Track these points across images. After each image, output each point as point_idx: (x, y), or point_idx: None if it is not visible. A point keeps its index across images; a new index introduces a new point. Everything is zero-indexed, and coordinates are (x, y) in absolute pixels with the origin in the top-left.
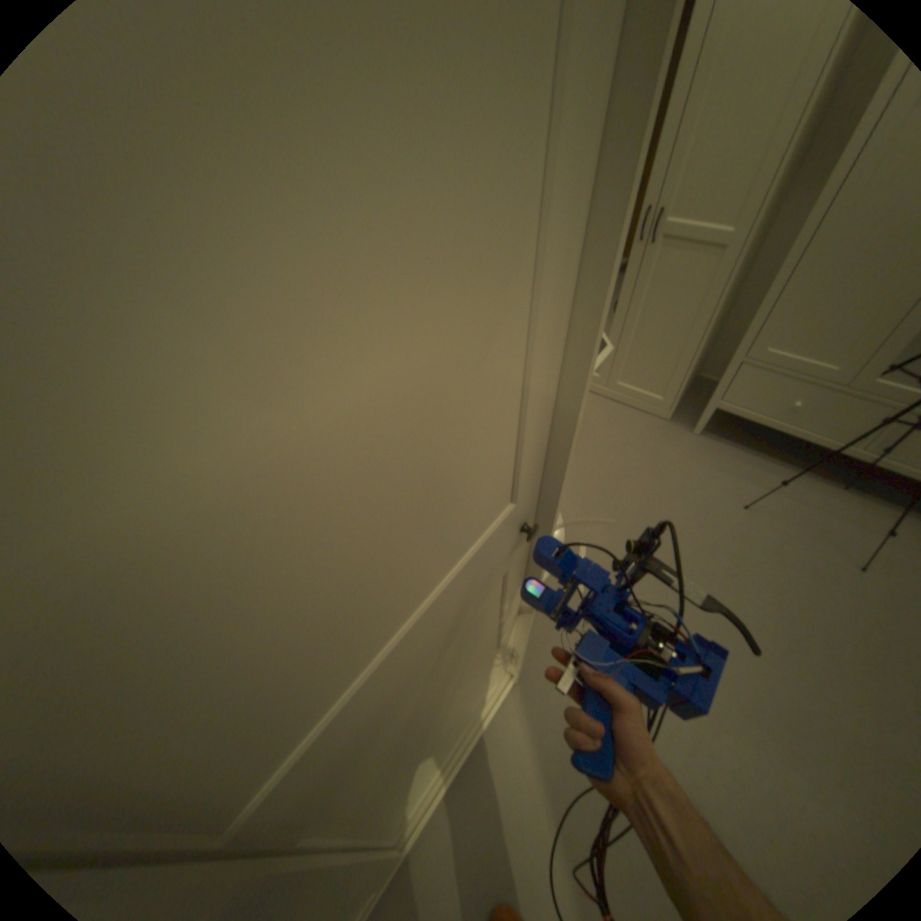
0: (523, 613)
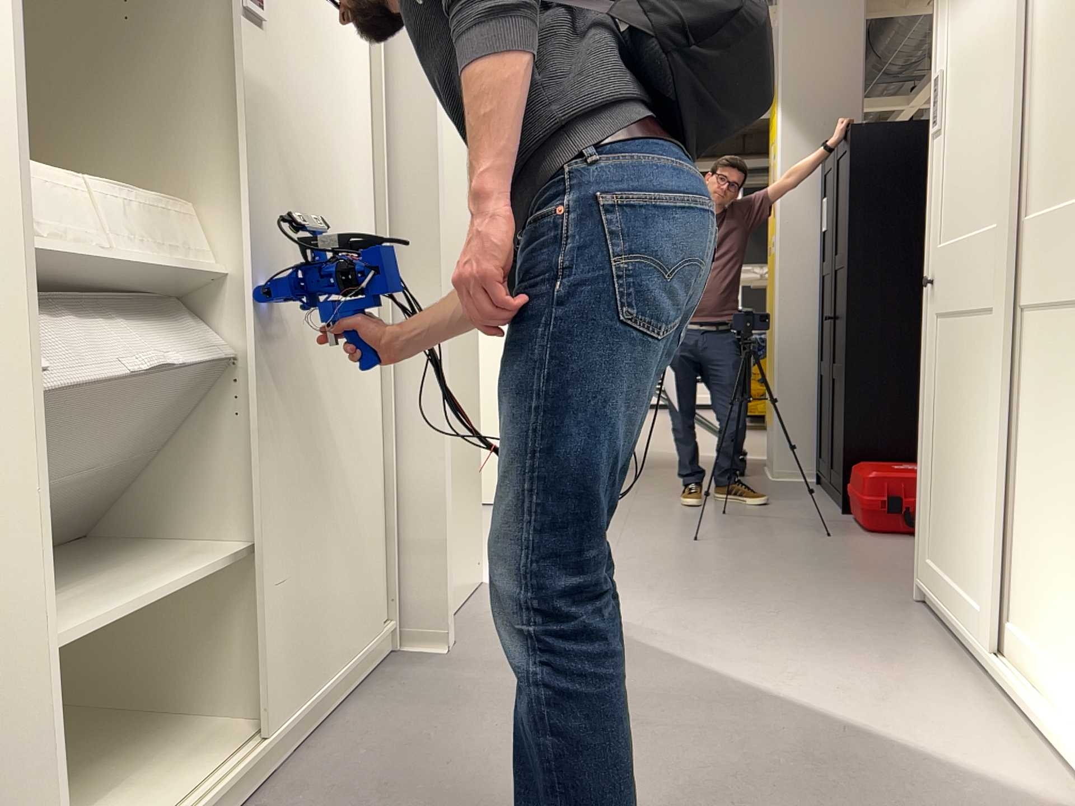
0: None
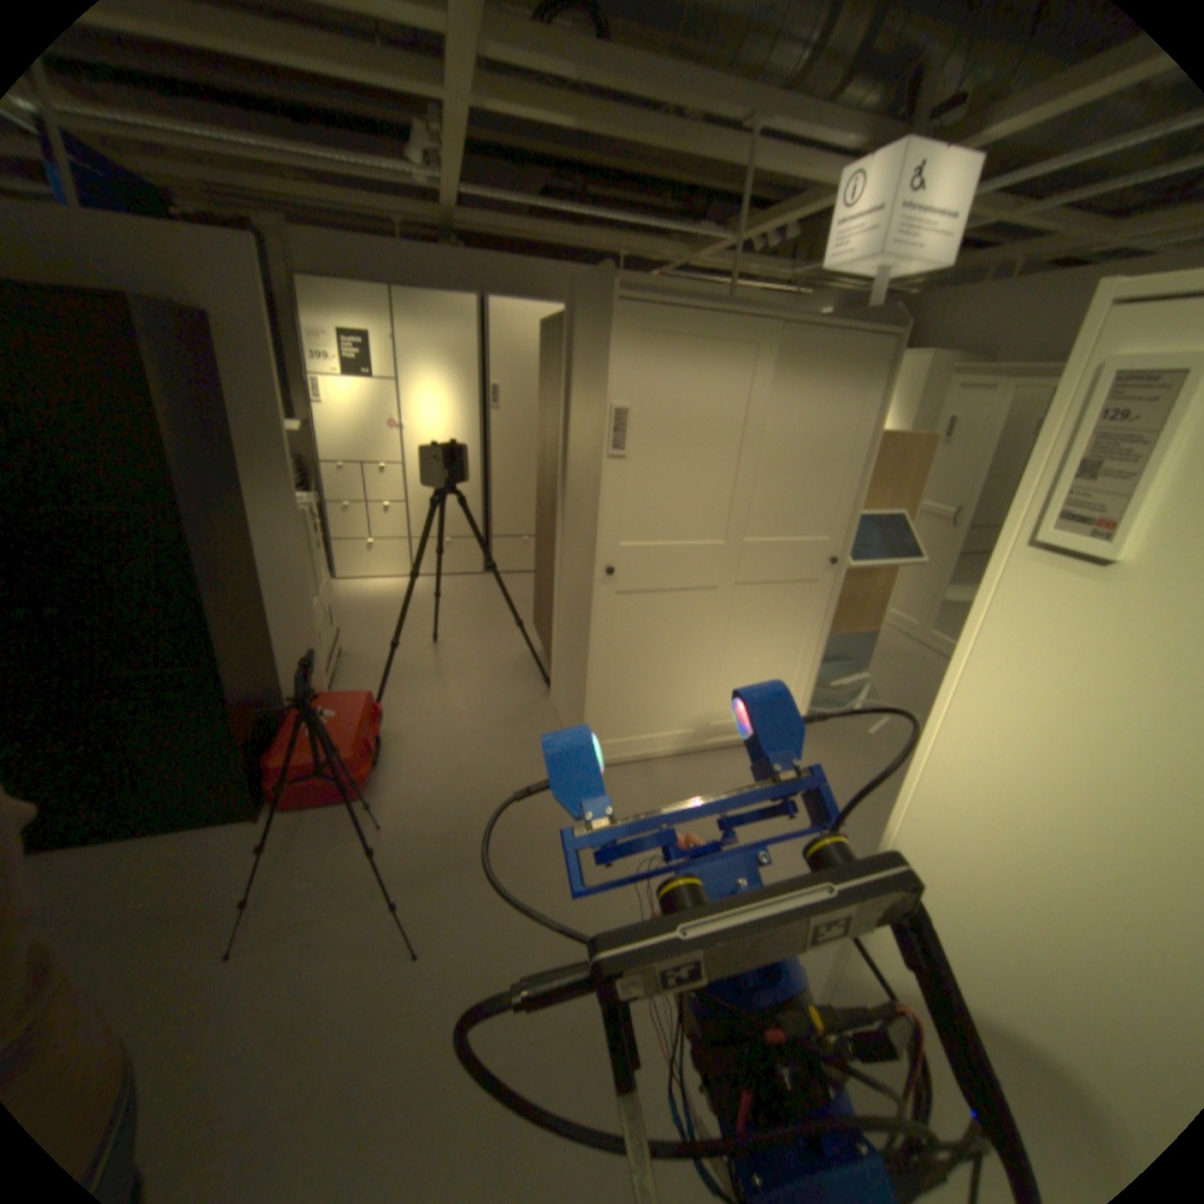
0: (821, 645)
